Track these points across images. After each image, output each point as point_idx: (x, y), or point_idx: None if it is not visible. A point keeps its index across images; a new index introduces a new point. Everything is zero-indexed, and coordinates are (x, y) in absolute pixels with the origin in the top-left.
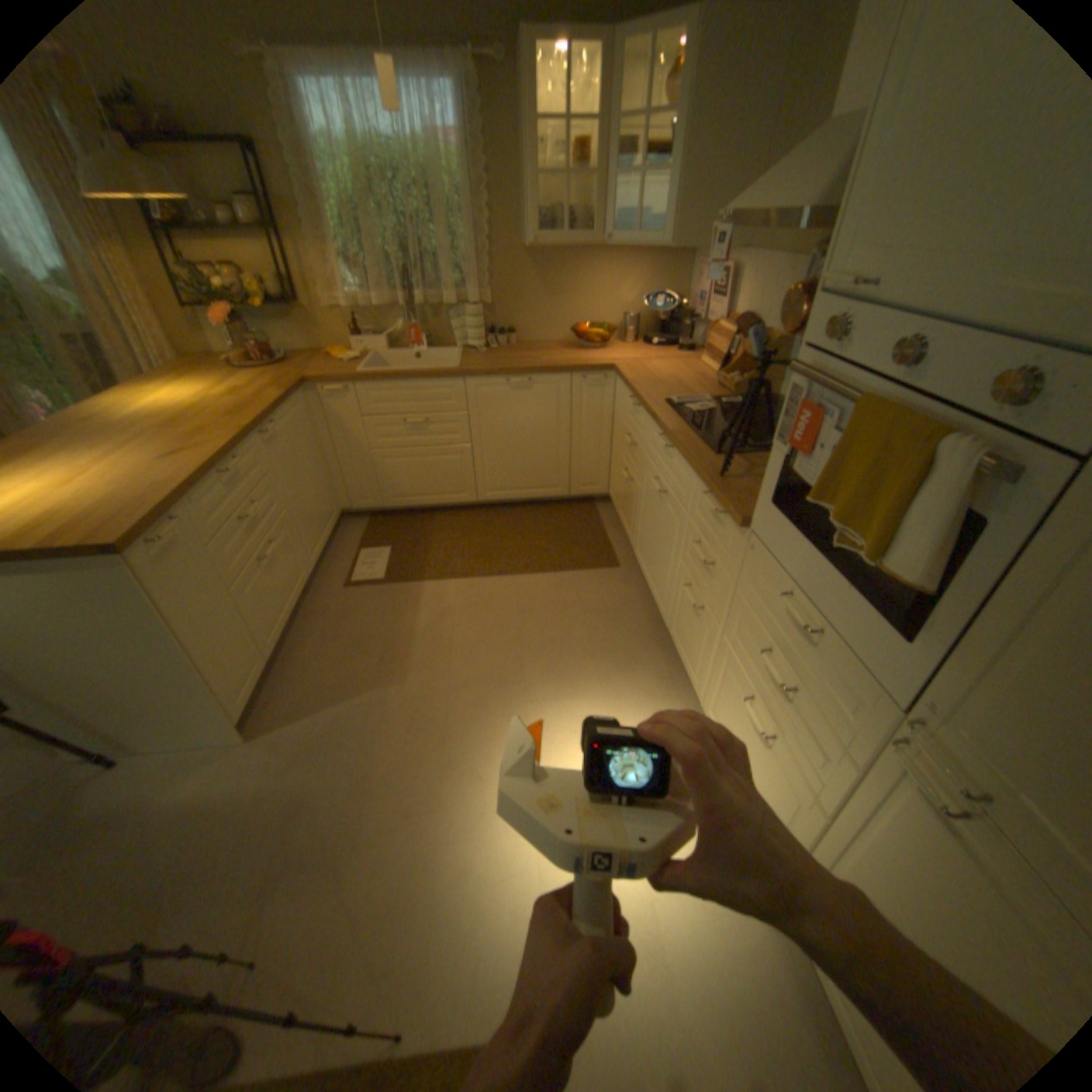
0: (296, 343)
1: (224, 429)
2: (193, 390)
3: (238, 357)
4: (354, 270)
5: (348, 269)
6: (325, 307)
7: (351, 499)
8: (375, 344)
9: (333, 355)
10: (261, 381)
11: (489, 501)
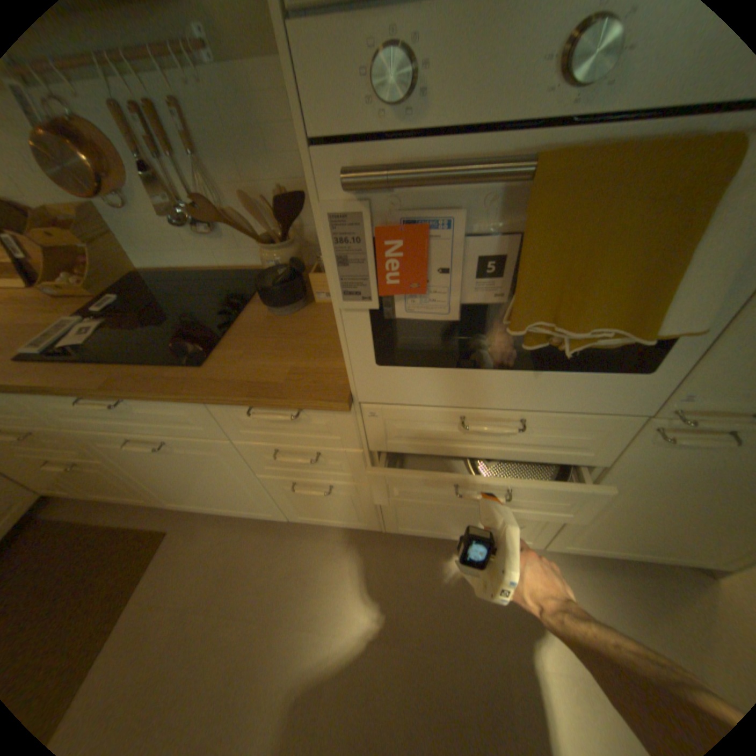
0: None
1: None
2: None
3: None
4: None
5: None
6: None
7: None
8: None
9: None
10: None
11: None
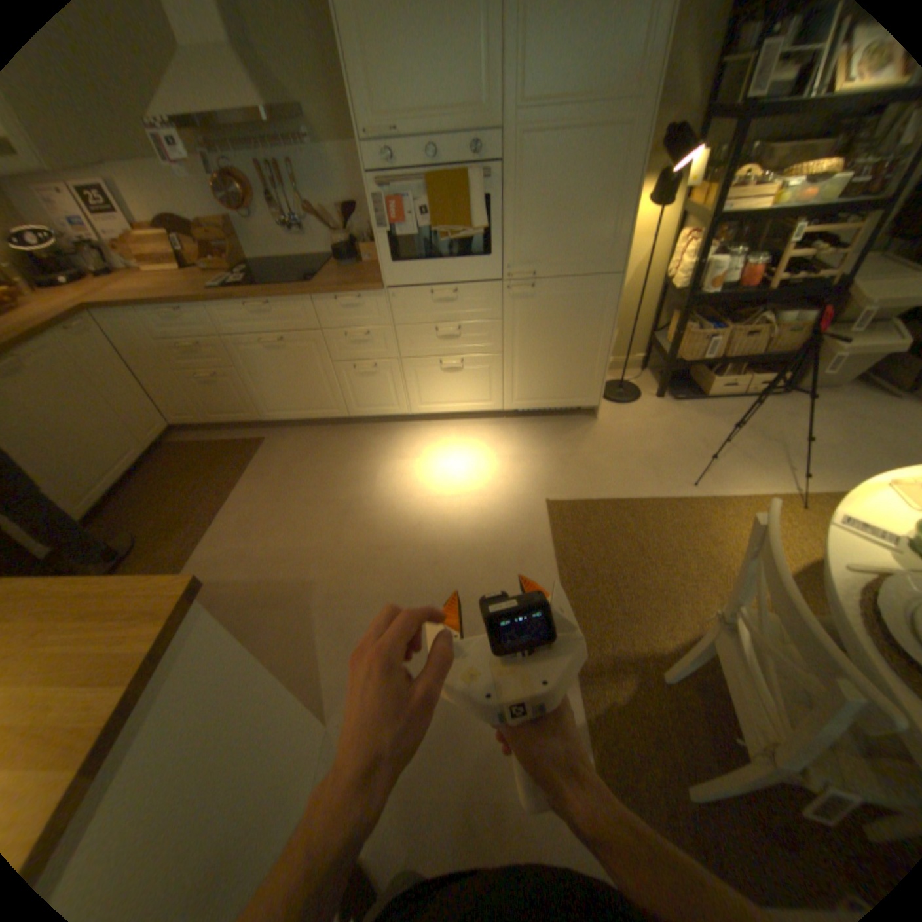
0: None
1: None
2: None
3: None
4: None
5: None
6: None
7: None
8: None
9: None
10: None
11: (84, 514)
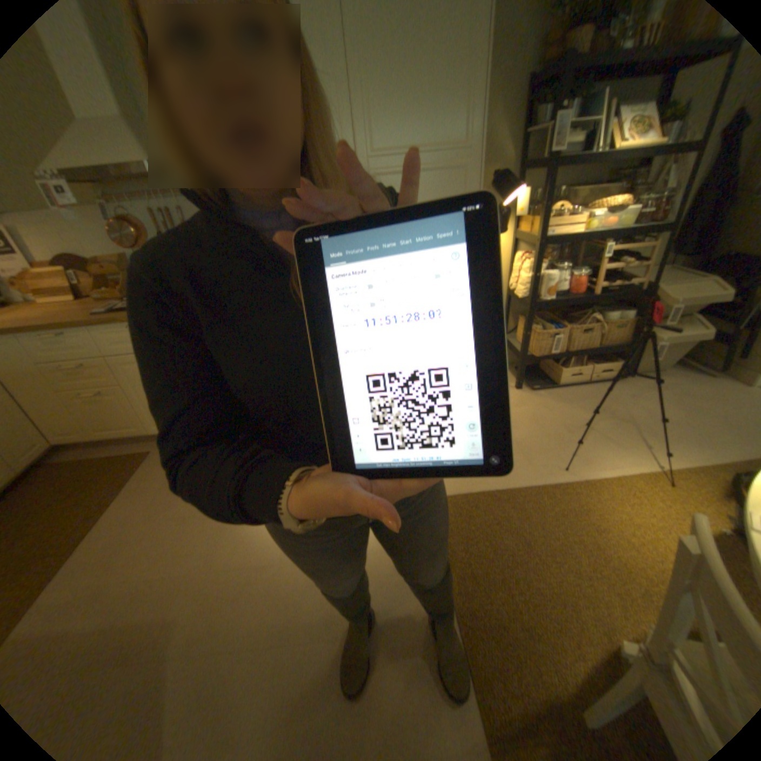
0: None
1: None
2: None
3: None
4: None
5: None
6: None
7: None
8: None
9: None
10: None
11: None
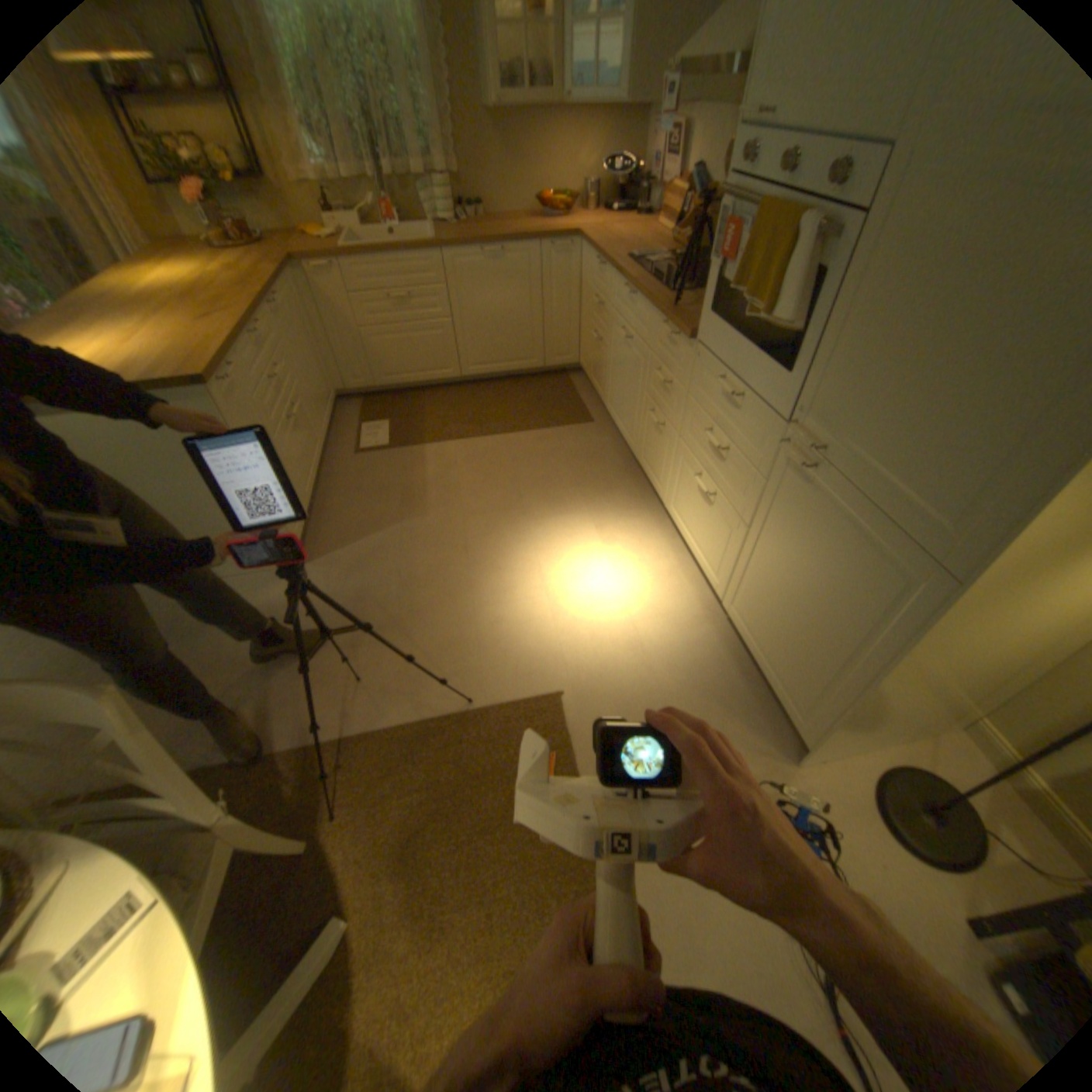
0: (267, 224)
1: (239, 297)
2: (187, 269)
3: (216, 238)
4: (318, 139)
5: (311, 139)
6: (292, 182)
7: (343, 380)
8: (346, 221)
9: (308, 234)
10: (249, 259)
11: (471, 376)
